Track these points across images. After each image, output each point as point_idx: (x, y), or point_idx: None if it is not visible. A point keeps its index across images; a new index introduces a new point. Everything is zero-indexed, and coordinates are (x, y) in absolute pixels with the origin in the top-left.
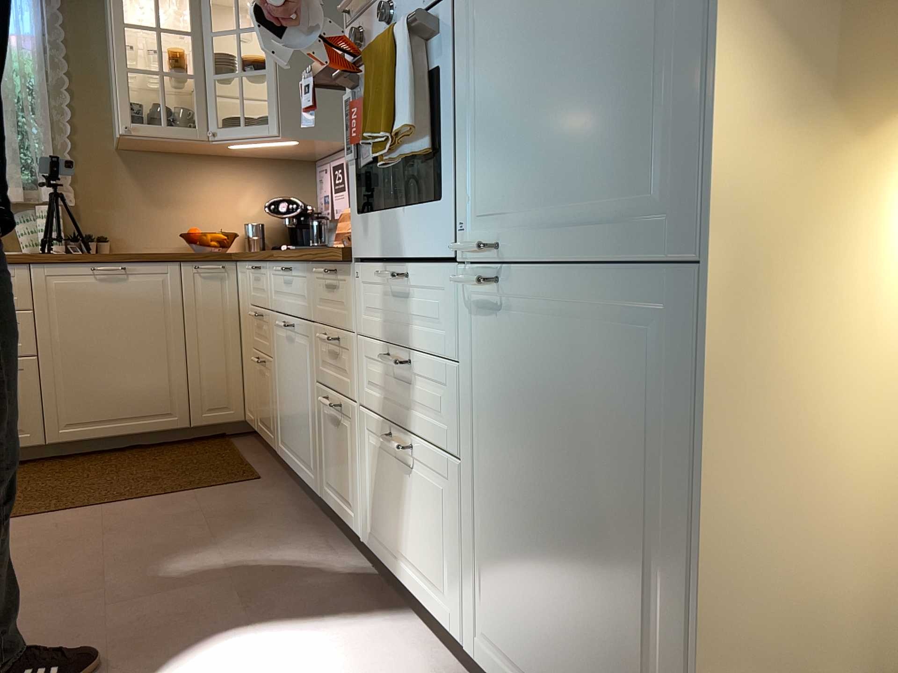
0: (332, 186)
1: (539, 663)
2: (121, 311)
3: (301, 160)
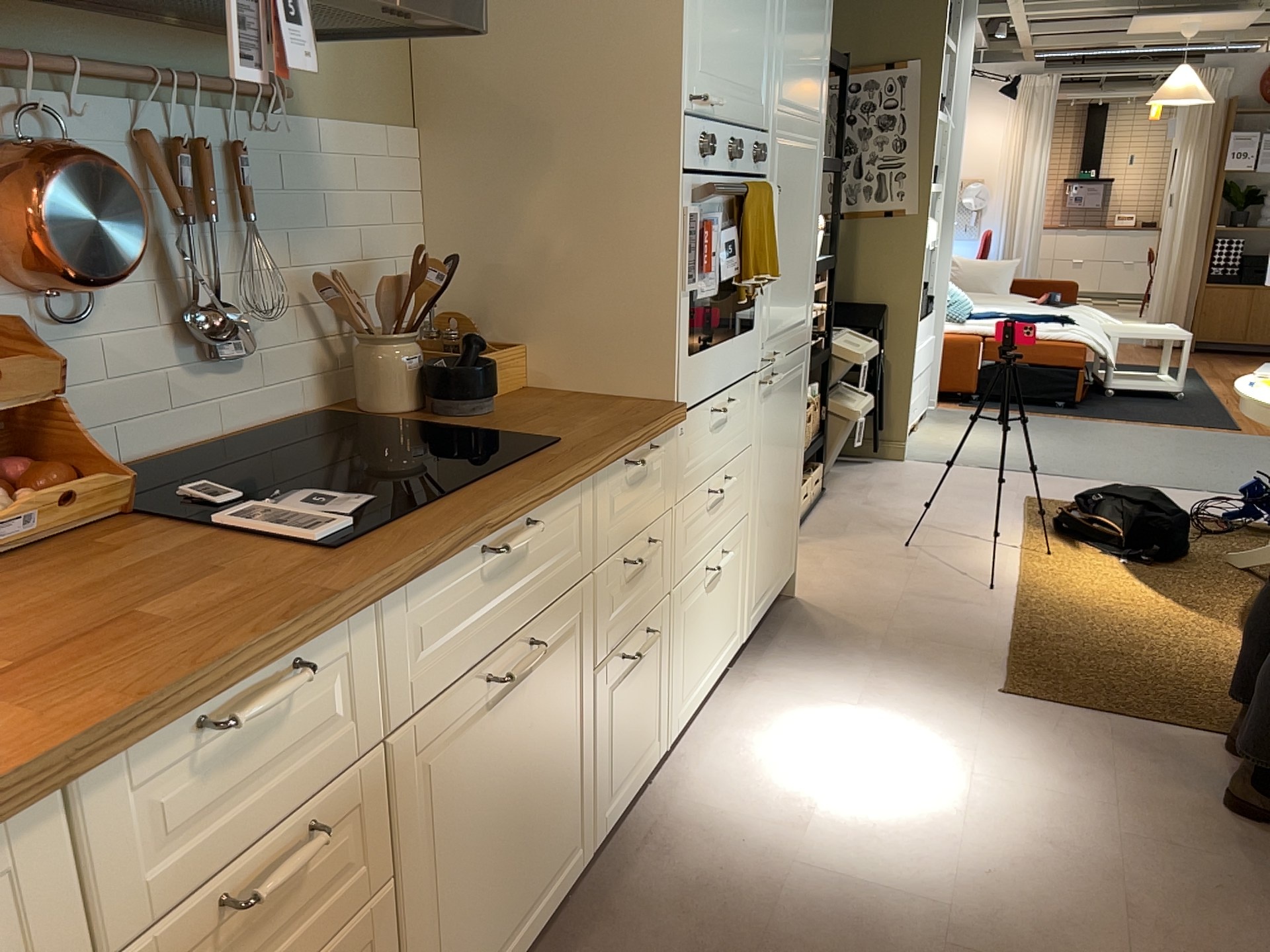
0: None
1: (770, 572)
2: None
3: None
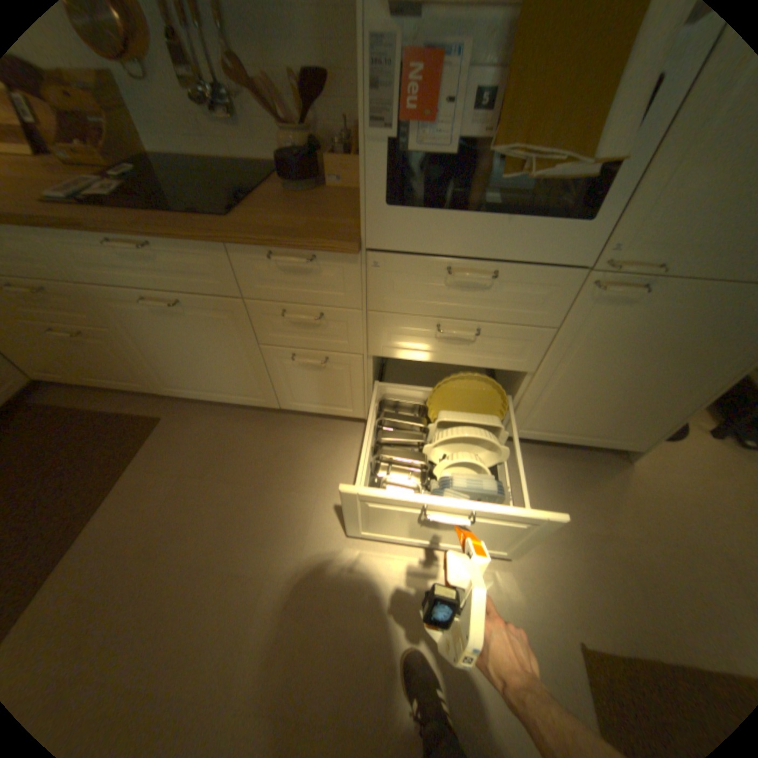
0: None
1: (573, 426)
2: None
3: None
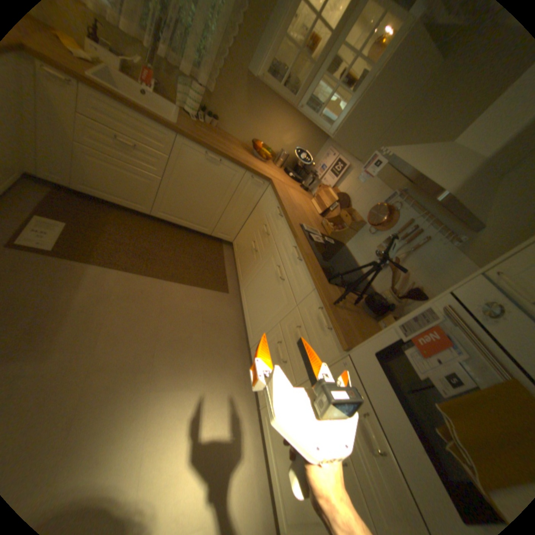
0: (331, 168)
1: None
2: (209, 179)
3: (325, 133)
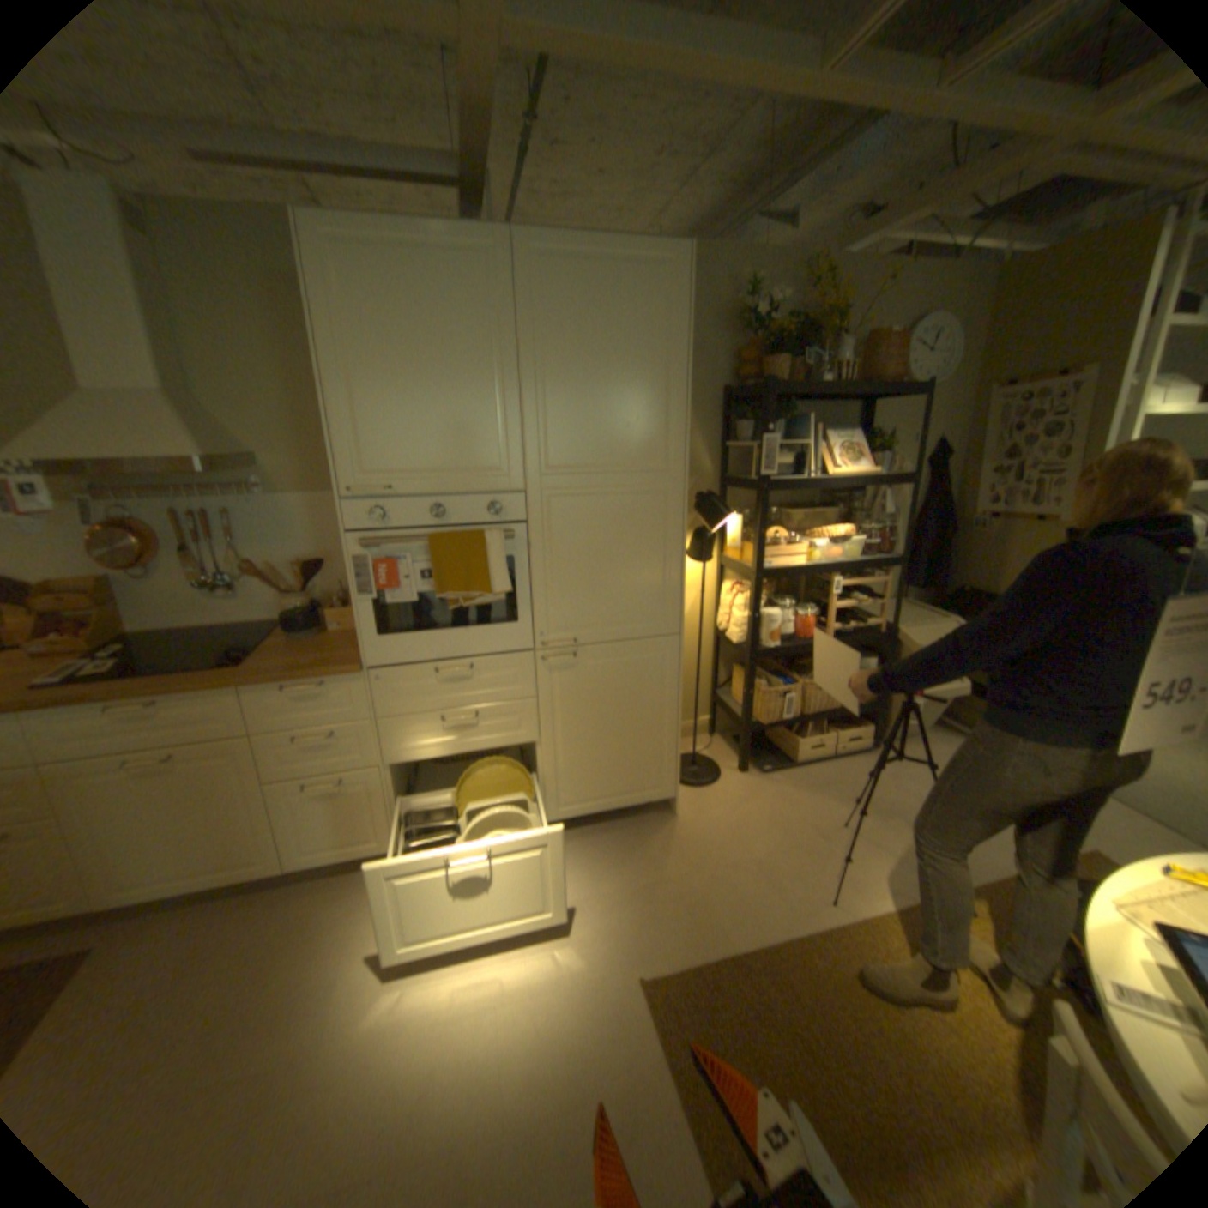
0: None
1: (599, 788)
2: None
3: None
